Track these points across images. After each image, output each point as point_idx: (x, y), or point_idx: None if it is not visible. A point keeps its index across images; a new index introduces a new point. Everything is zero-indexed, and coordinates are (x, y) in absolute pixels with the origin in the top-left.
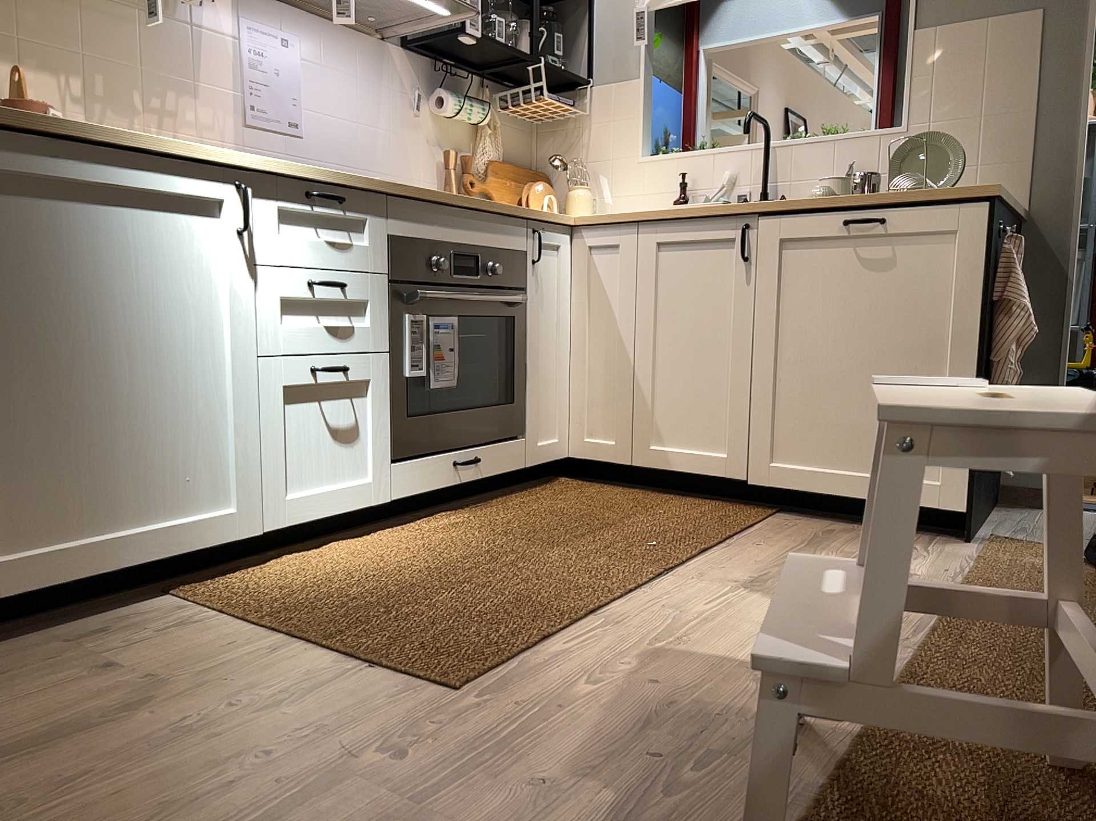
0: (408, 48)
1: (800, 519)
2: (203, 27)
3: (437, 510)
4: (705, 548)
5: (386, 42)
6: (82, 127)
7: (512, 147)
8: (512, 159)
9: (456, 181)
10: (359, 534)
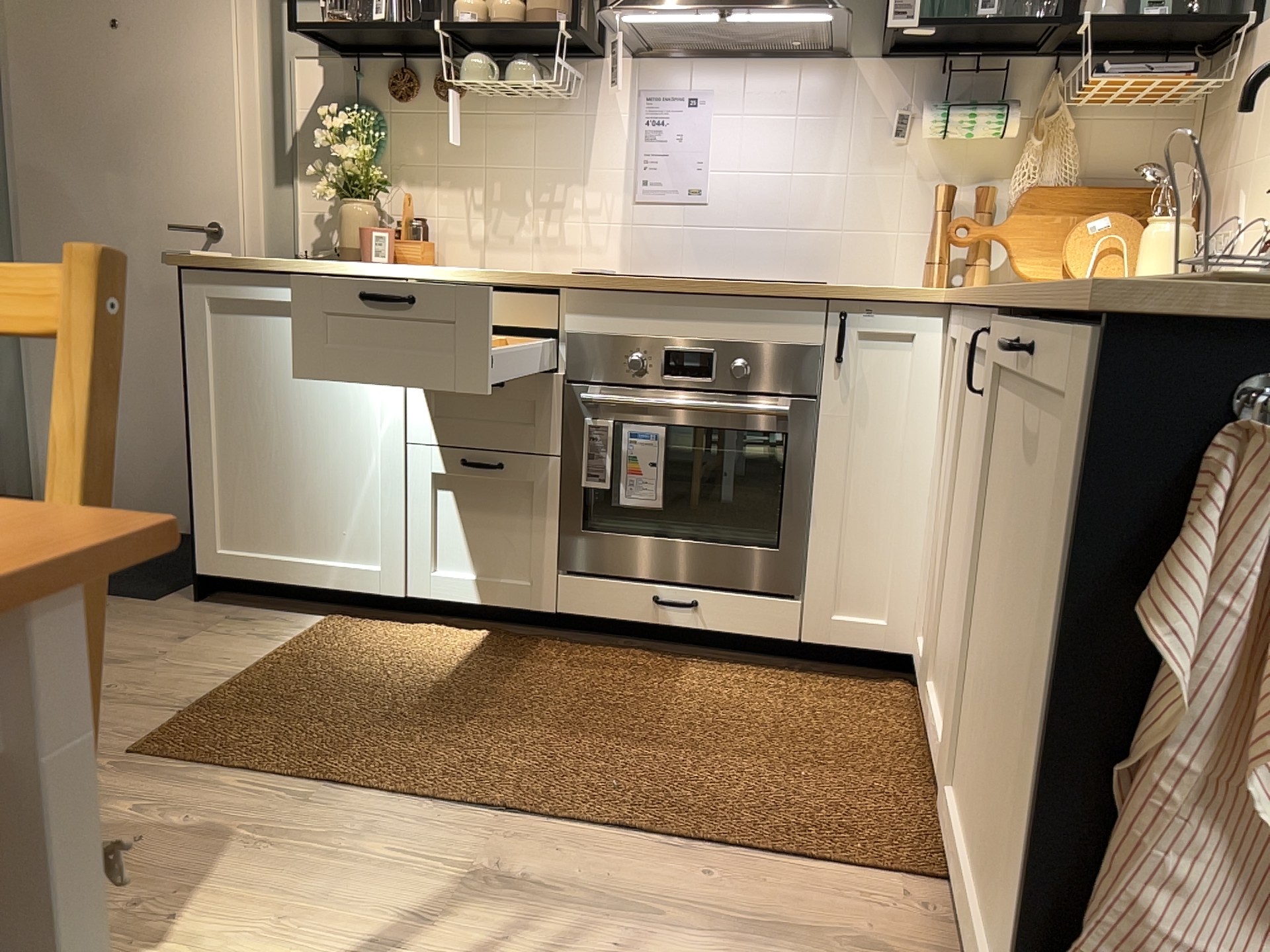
0: (885, 59)
1: (920, 912)
2: (592, 114)
3: (667, 648)
4: (629, 827)
5: (845, 61)
6: (269, 264)
7: (1118, 158)
8: (1115, 178)
9: (940, 231)
10: (538, 636)
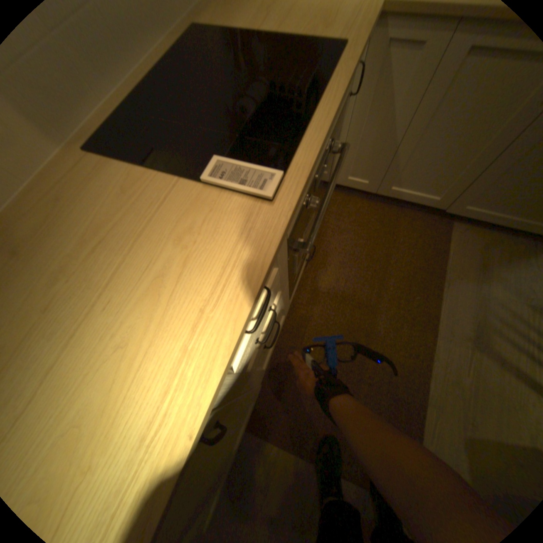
0: None
1: (469, 231)
2: None
3: None
4: (443, 297)
5: None
6: None
7: None
8: None
9: None
10: None
